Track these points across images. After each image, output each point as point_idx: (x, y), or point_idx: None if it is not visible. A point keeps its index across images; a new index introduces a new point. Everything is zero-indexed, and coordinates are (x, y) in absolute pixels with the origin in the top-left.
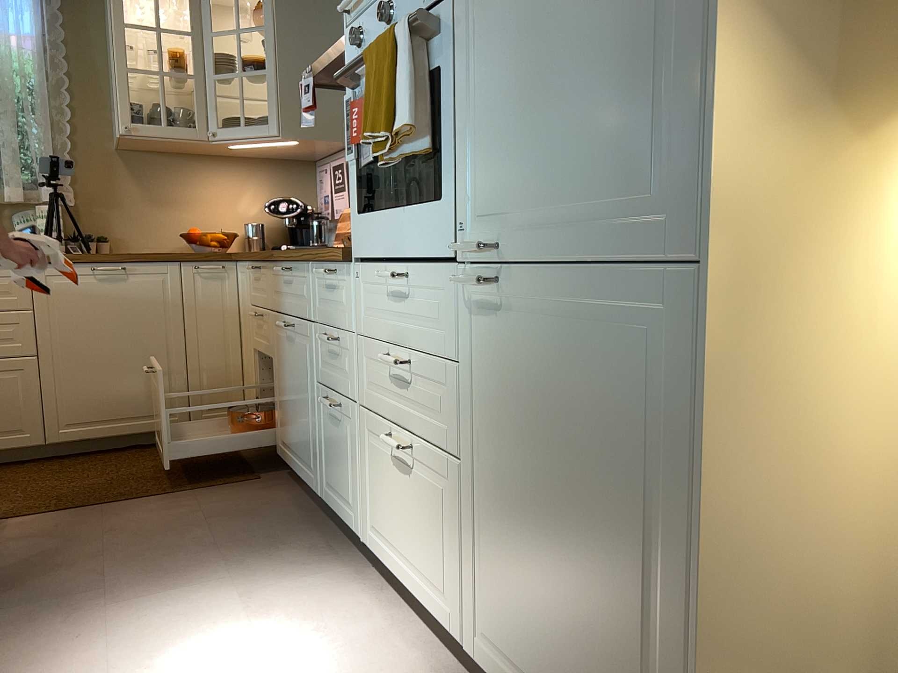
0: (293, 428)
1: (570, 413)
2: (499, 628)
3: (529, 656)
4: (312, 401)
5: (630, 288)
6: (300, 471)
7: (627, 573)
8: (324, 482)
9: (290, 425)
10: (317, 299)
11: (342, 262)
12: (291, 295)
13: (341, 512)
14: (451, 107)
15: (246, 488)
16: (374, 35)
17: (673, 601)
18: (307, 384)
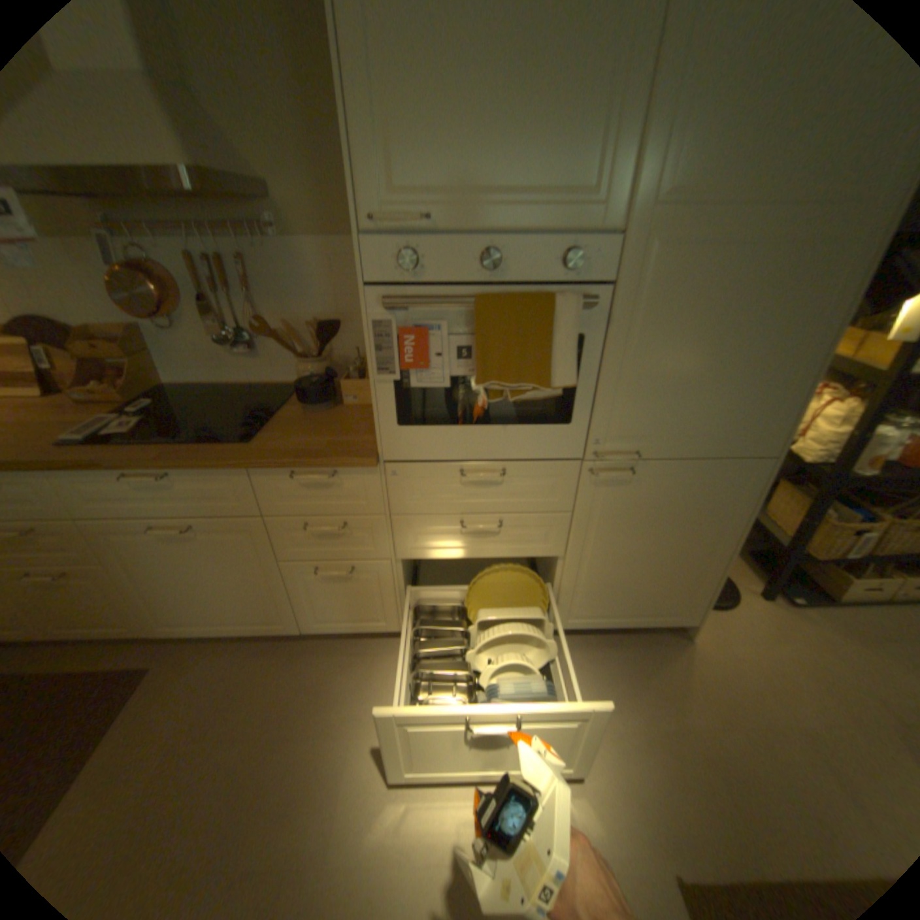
0: (208, 606)
1: (672, 516)
2: (588, 608)
3: (613, 608)
4: (265, 576)
5: (730, 466)
6: (237, 631)
7: (692, 560)
8: (310, 621)
9: (194, 607)
10: (272, 497)
11: (368, 466)
12: (170, 499)
13: (352, 628)
14: (597, 367)
15: (152, 687)
16: (441, 265)
17: (715, 559)
18: (249, 567)
